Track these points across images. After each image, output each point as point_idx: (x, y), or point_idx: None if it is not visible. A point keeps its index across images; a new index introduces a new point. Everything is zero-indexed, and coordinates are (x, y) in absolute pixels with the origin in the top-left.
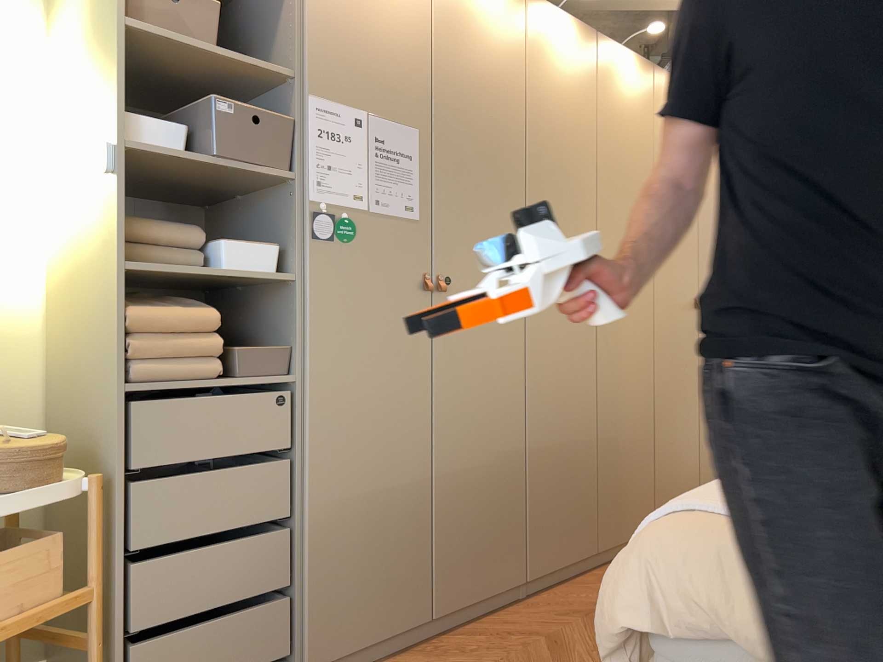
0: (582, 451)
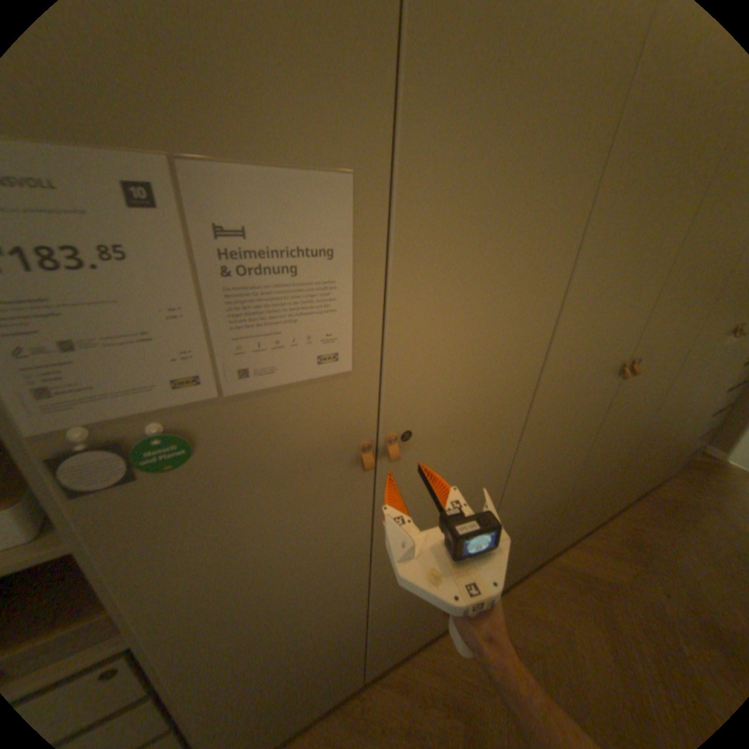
0: (549, 514)
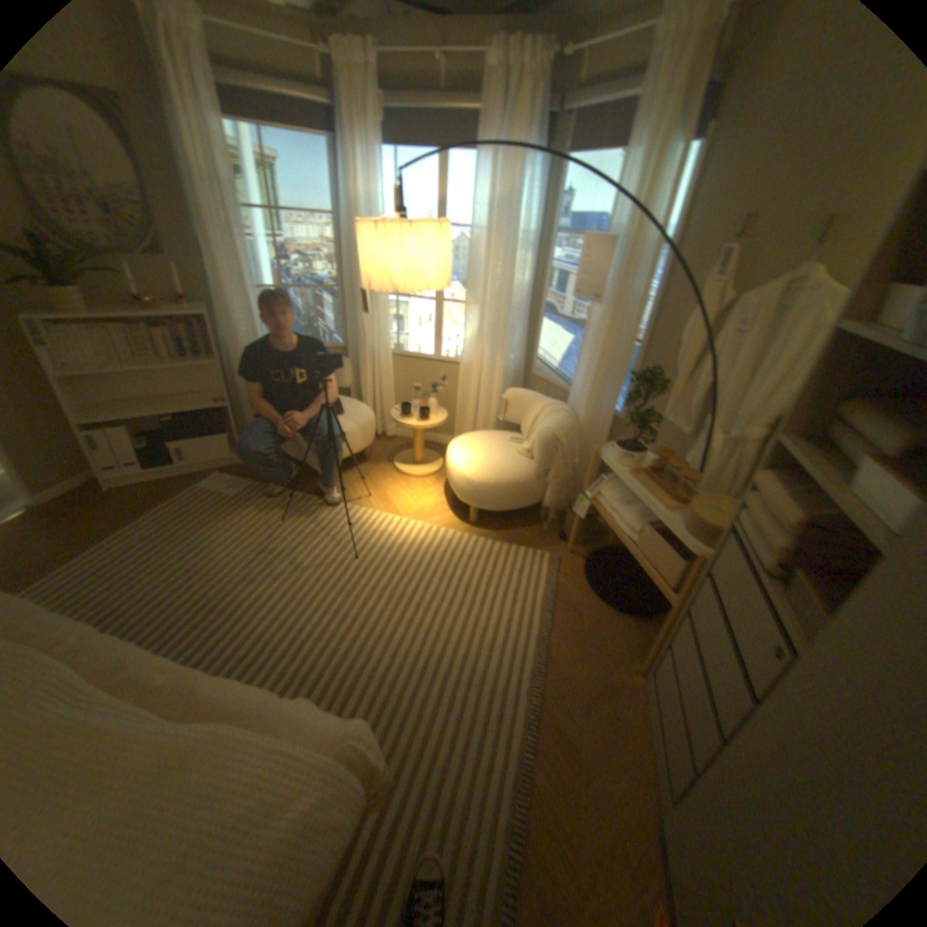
0: None
